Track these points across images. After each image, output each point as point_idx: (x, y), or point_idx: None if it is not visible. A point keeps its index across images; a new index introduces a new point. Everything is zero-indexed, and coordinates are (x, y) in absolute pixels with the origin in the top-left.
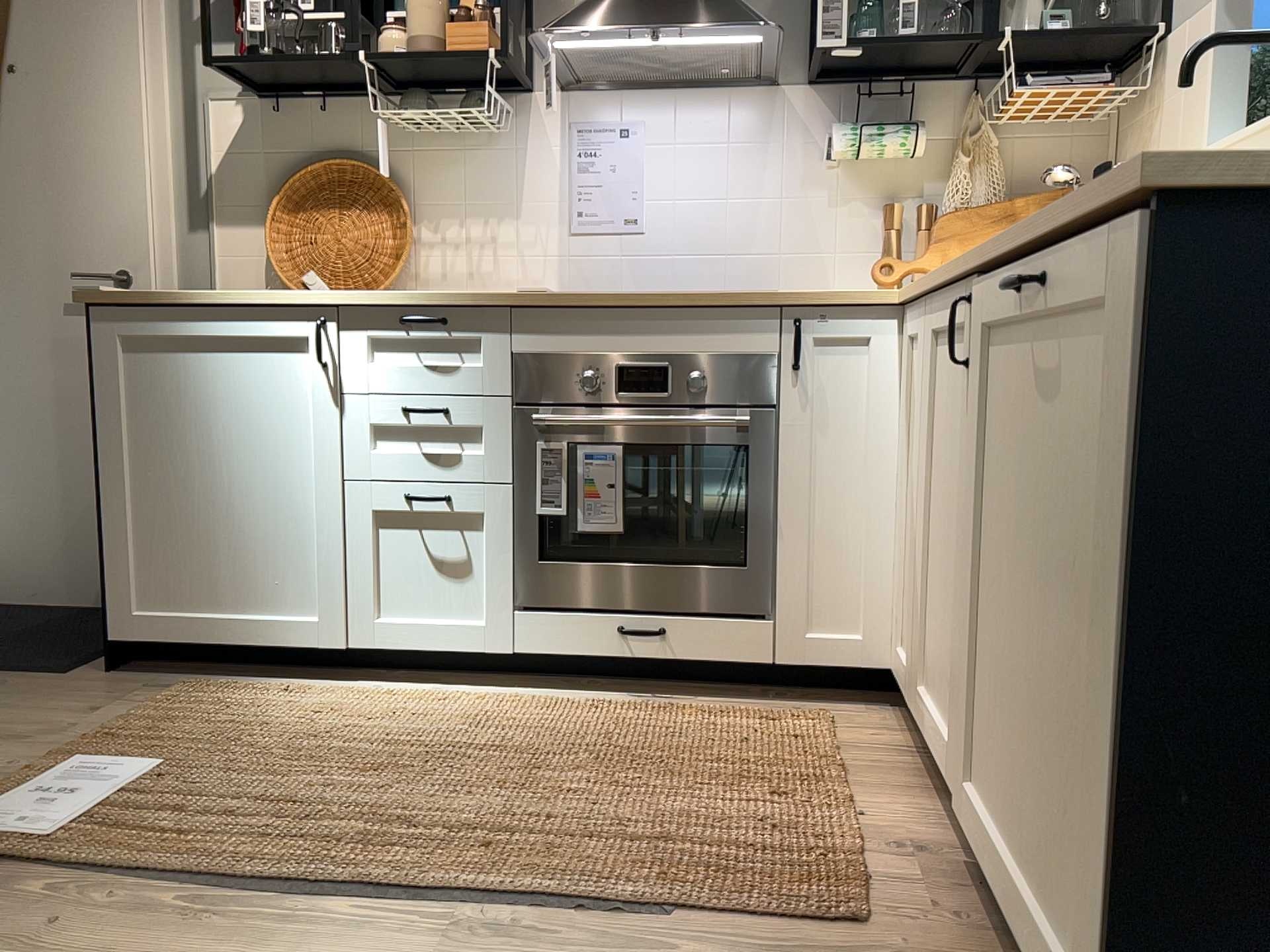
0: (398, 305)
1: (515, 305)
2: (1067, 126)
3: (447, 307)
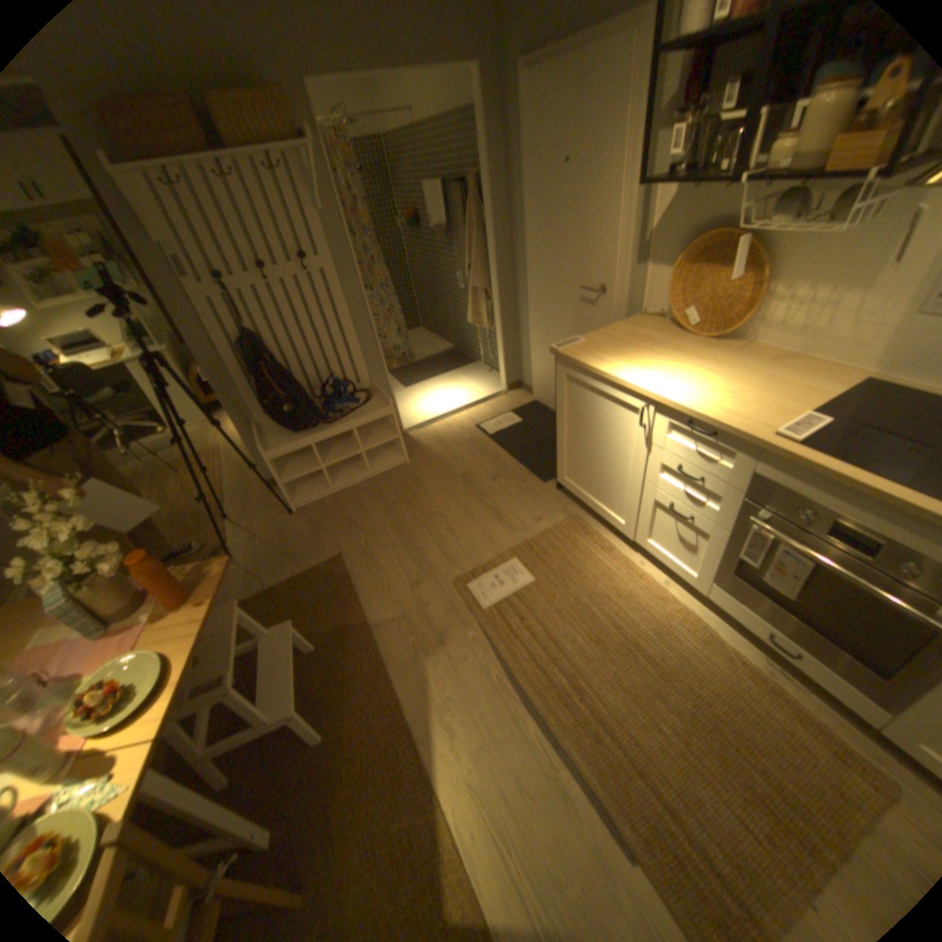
0: (688, 413)
1: (766, 447)
2: None
3: (718, 427)
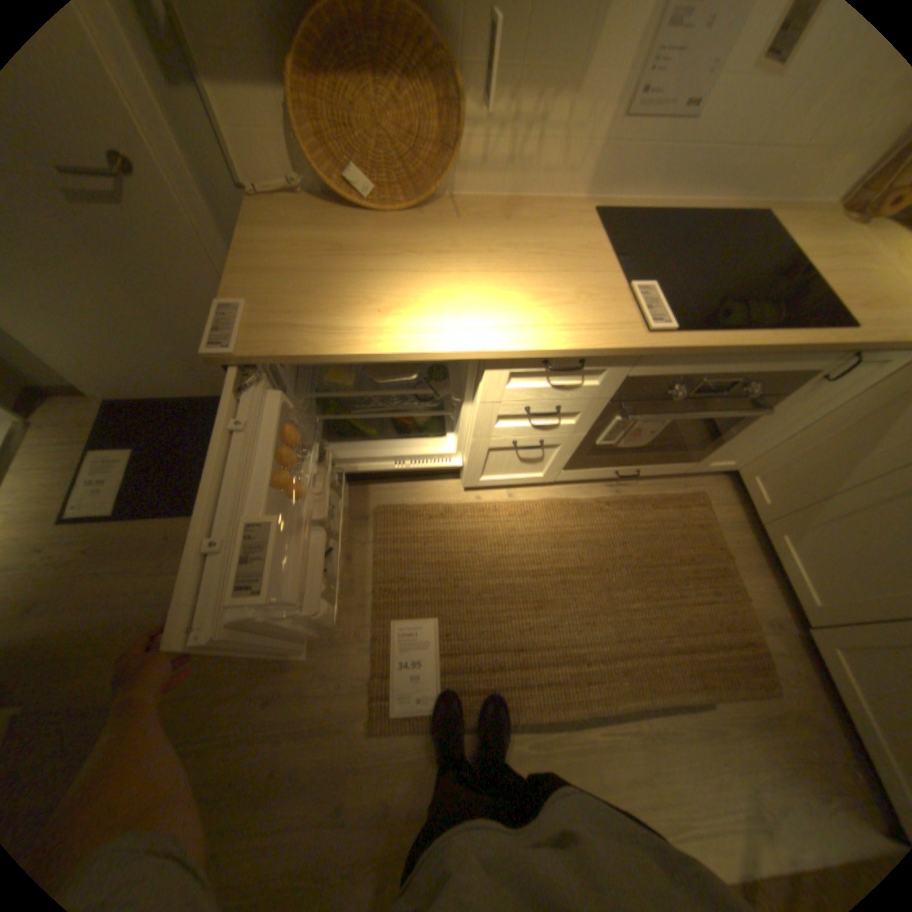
0: (547, 354)
1: (651, 352)
2: None
3: (590, 354)
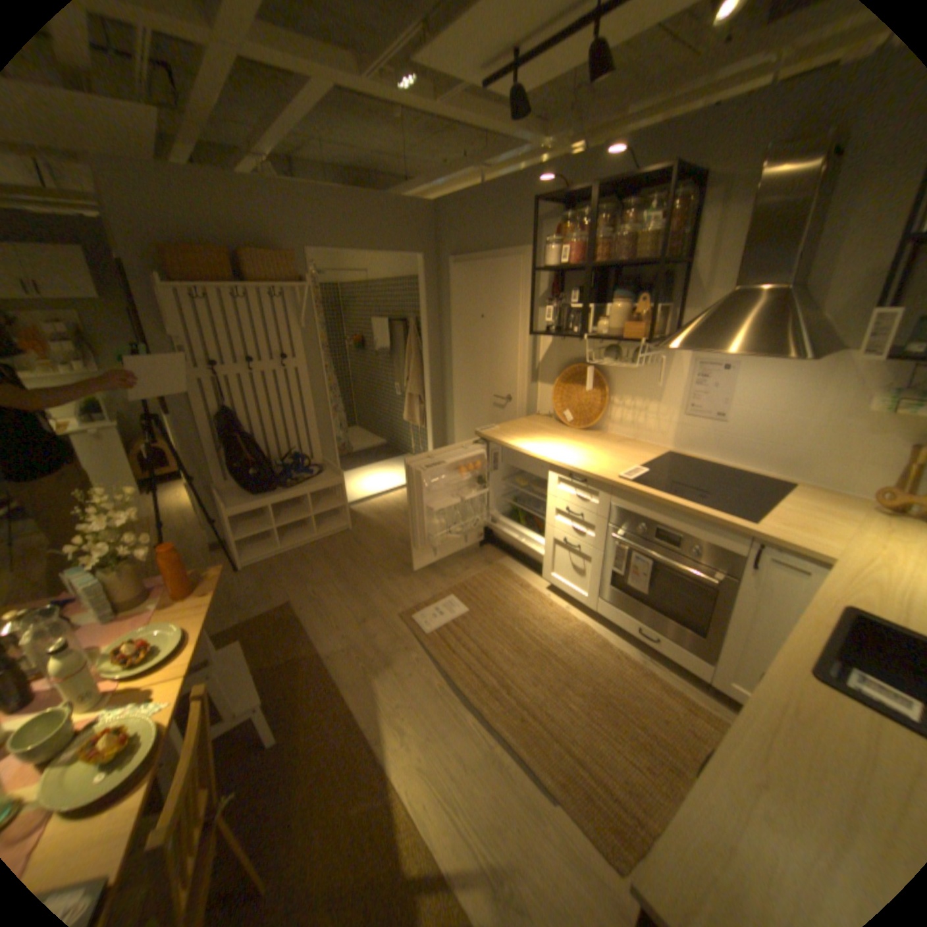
0: (569, 469)
1: (614, 485)
2: None
3: (587, 476)
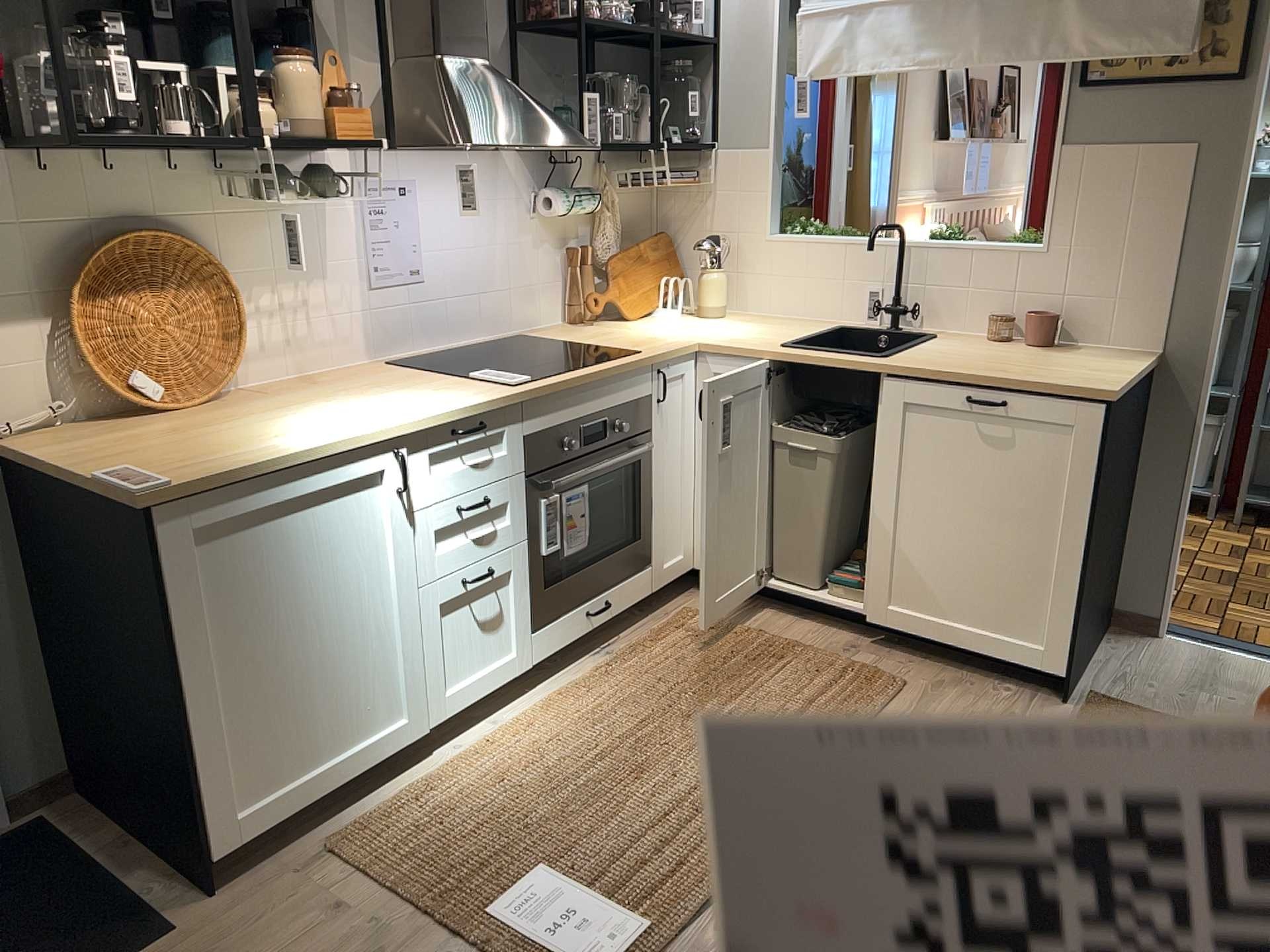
0: (452, 420)
1: (527, 398)
2: (646, 187)
3: (485, 412)
